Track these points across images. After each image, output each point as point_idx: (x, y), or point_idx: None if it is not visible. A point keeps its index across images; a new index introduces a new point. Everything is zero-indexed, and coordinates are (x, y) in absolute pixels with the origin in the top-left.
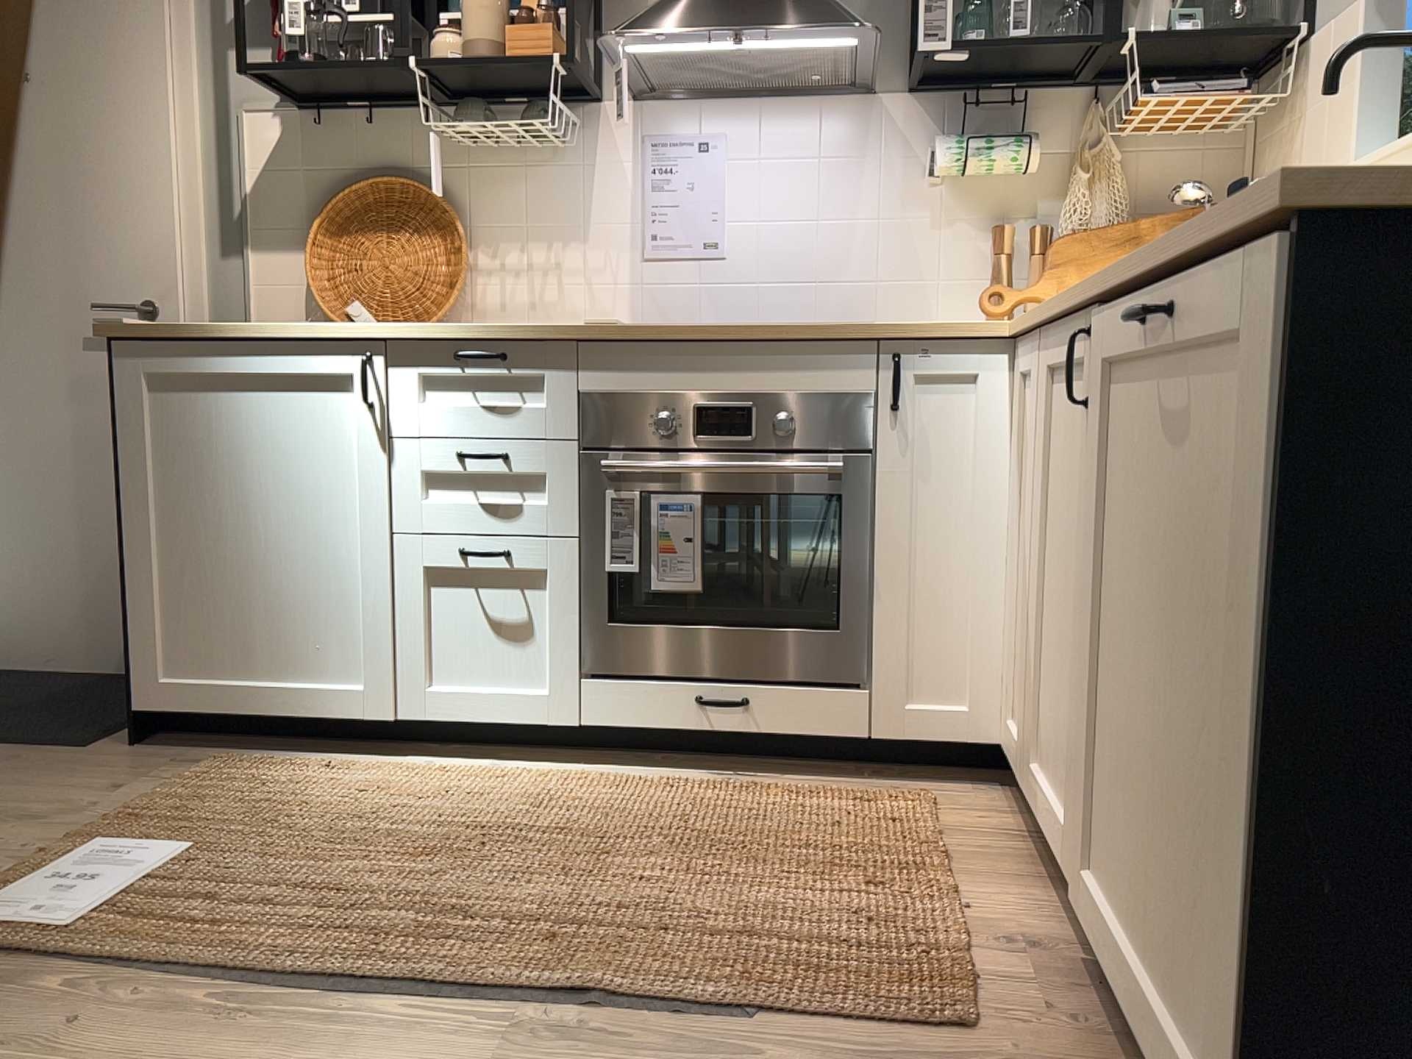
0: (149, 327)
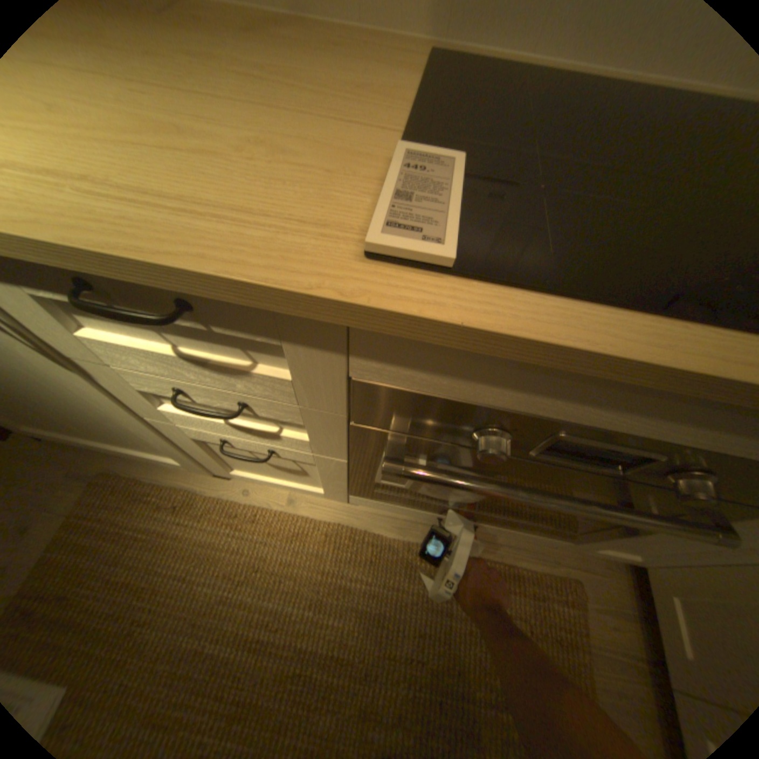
0: None
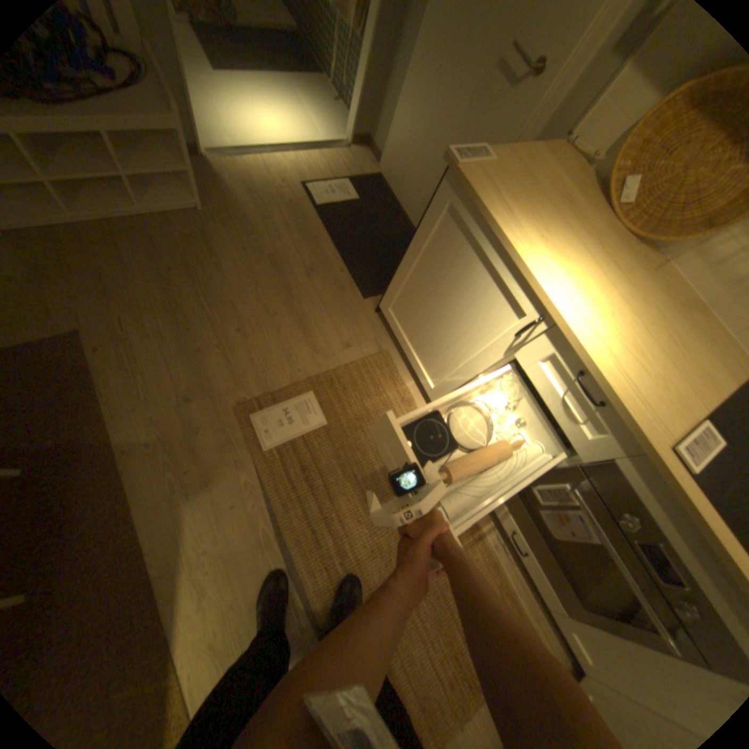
0: (467, 181)
